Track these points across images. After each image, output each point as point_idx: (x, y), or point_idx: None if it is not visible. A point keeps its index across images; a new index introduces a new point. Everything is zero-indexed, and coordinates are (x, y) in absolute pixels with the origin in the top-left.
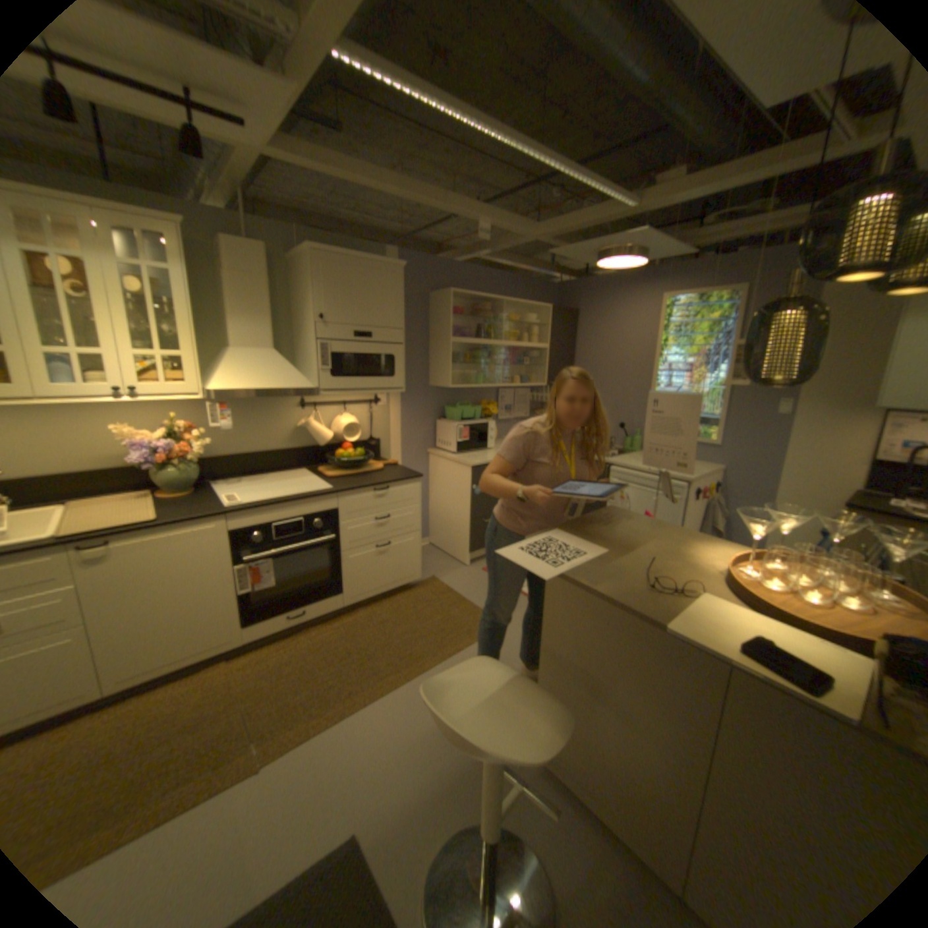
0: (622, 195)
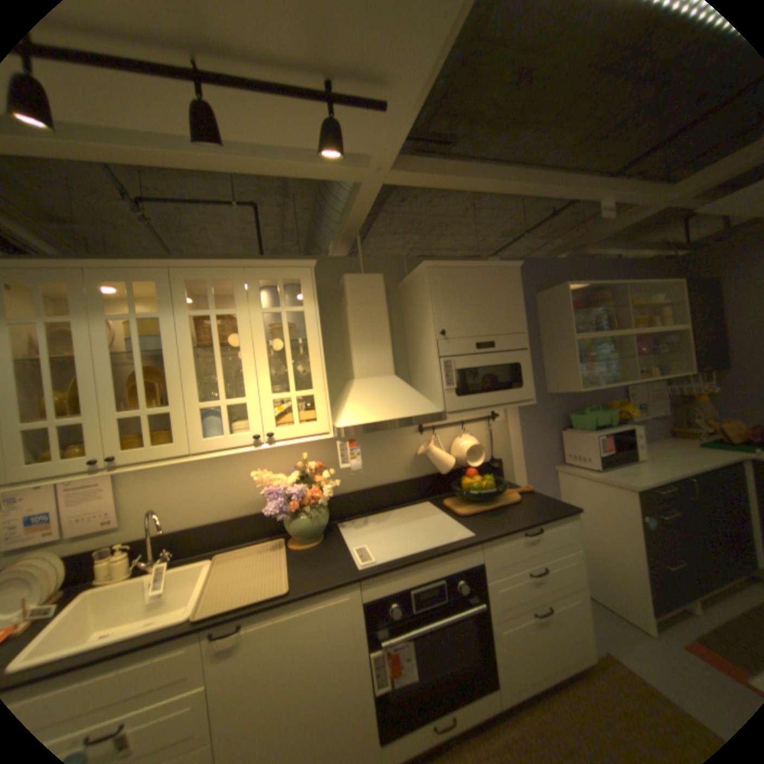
0: None
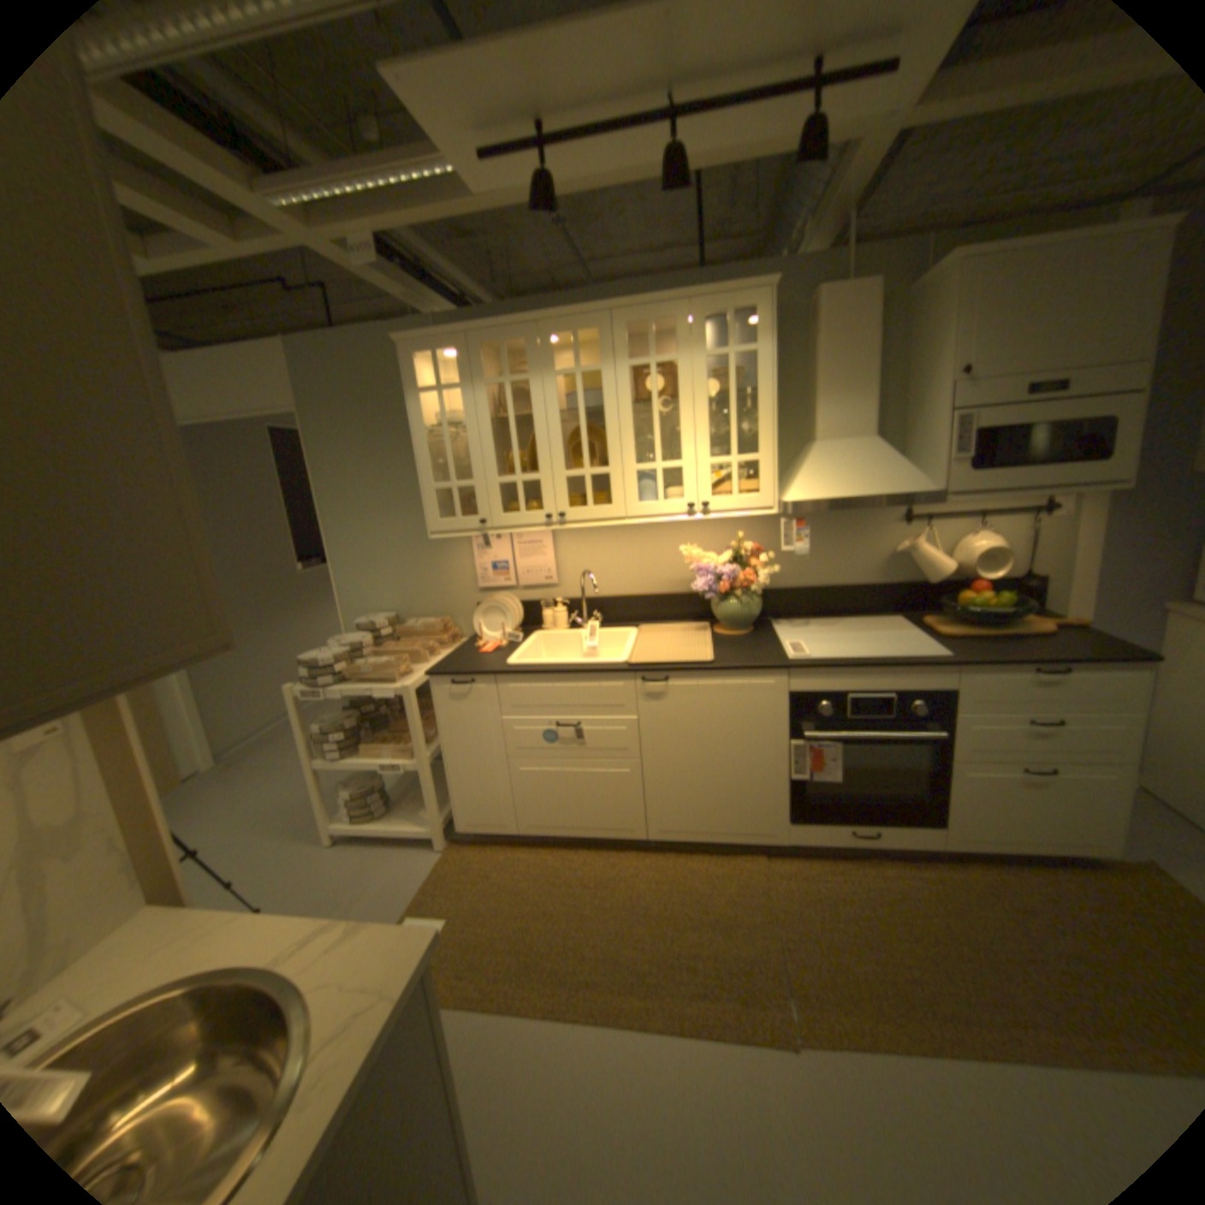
0: None
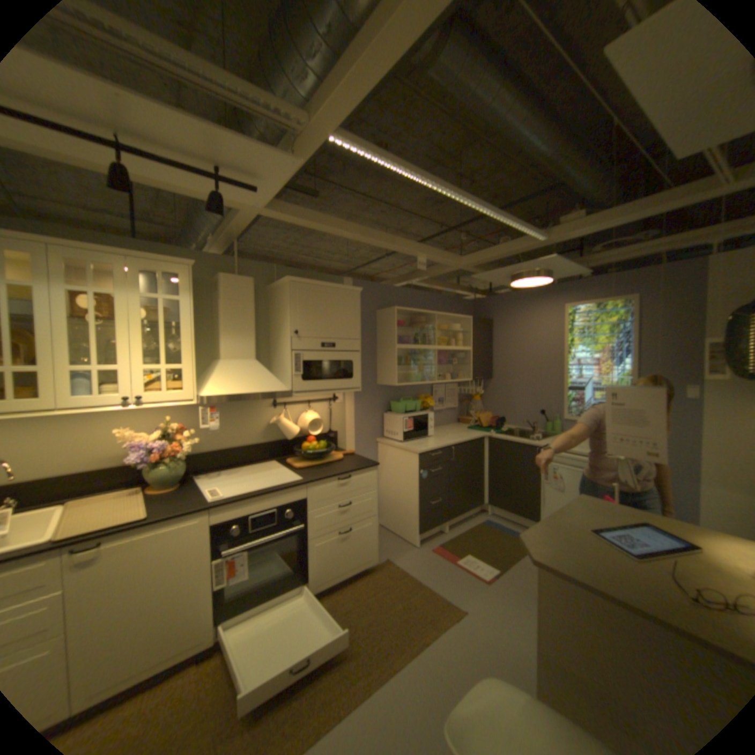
0: (534, 233)
